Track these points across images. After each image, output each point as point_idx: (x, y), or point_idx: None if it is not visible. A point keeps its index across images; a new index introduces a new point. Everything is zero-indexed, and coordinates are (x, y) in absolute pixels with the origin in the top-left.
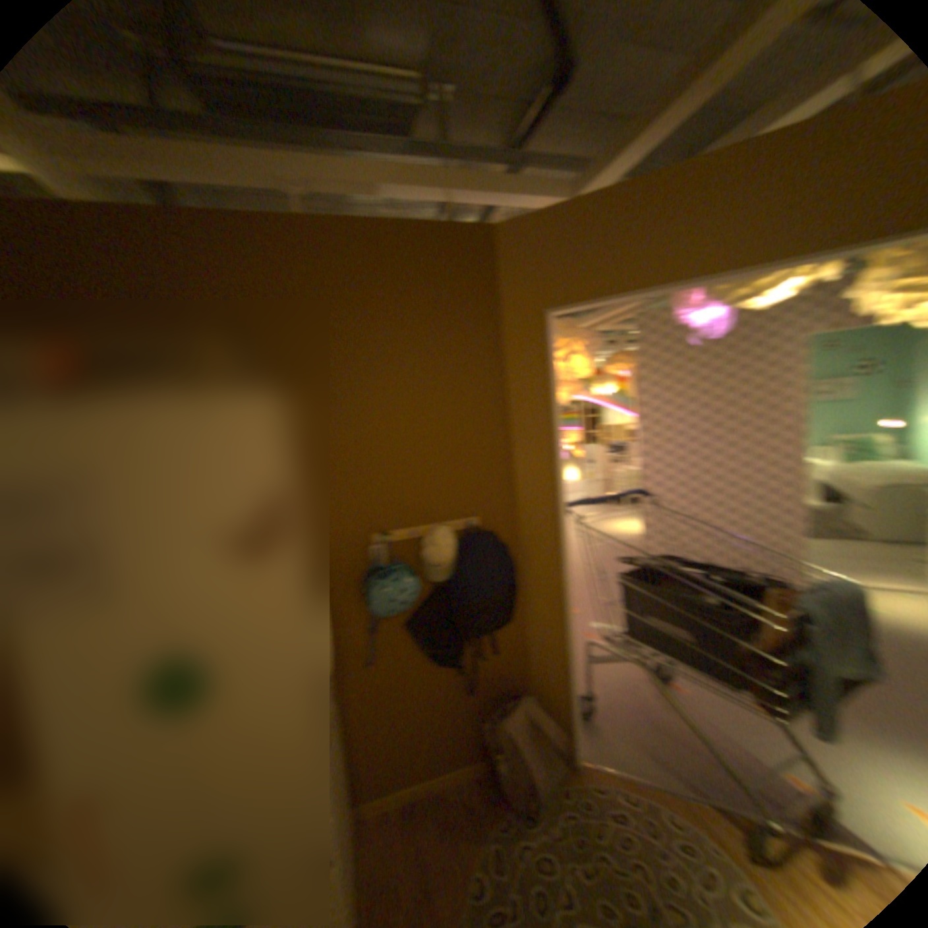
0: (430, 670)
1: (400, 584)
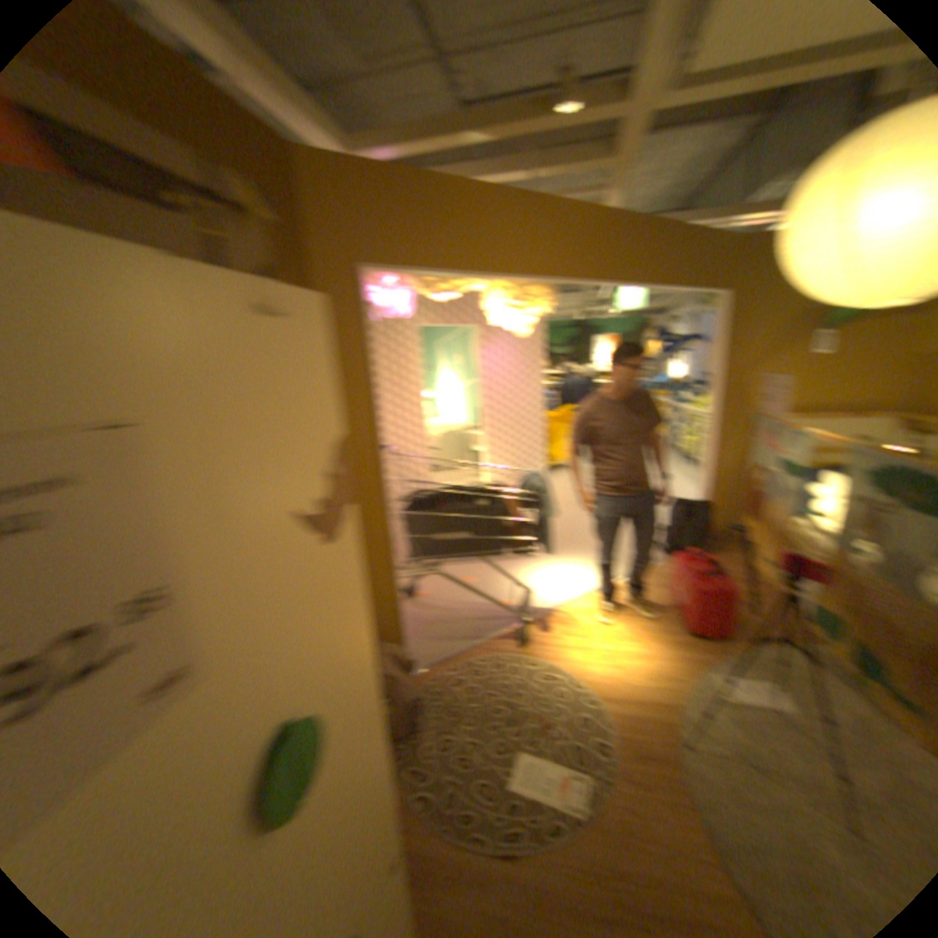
0: None
1: None
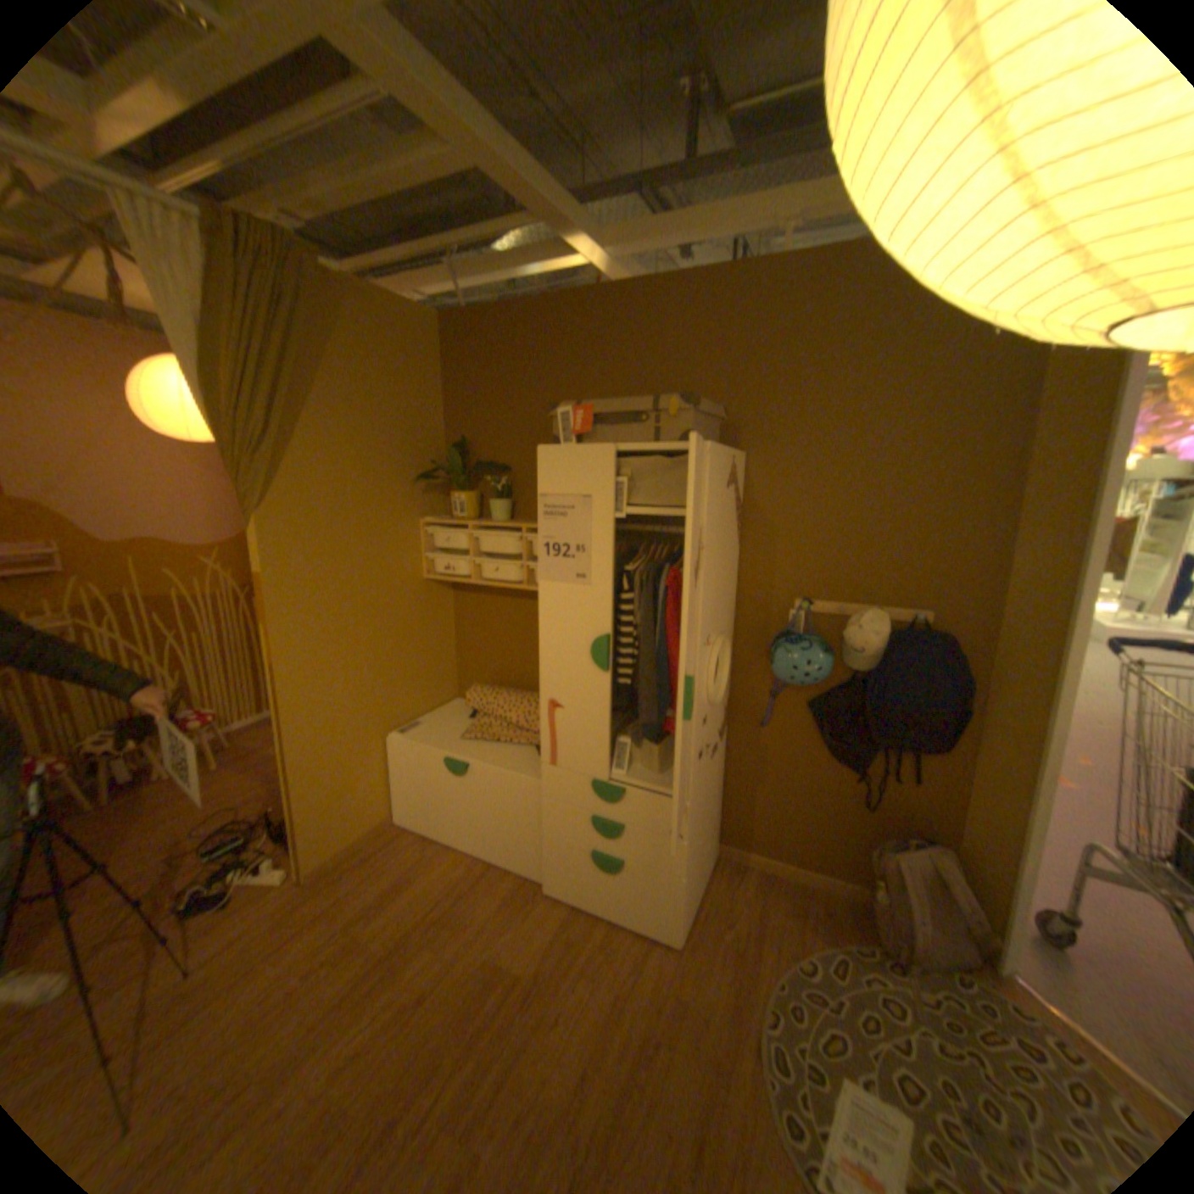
0: (831, 764)
1: (812, 656)
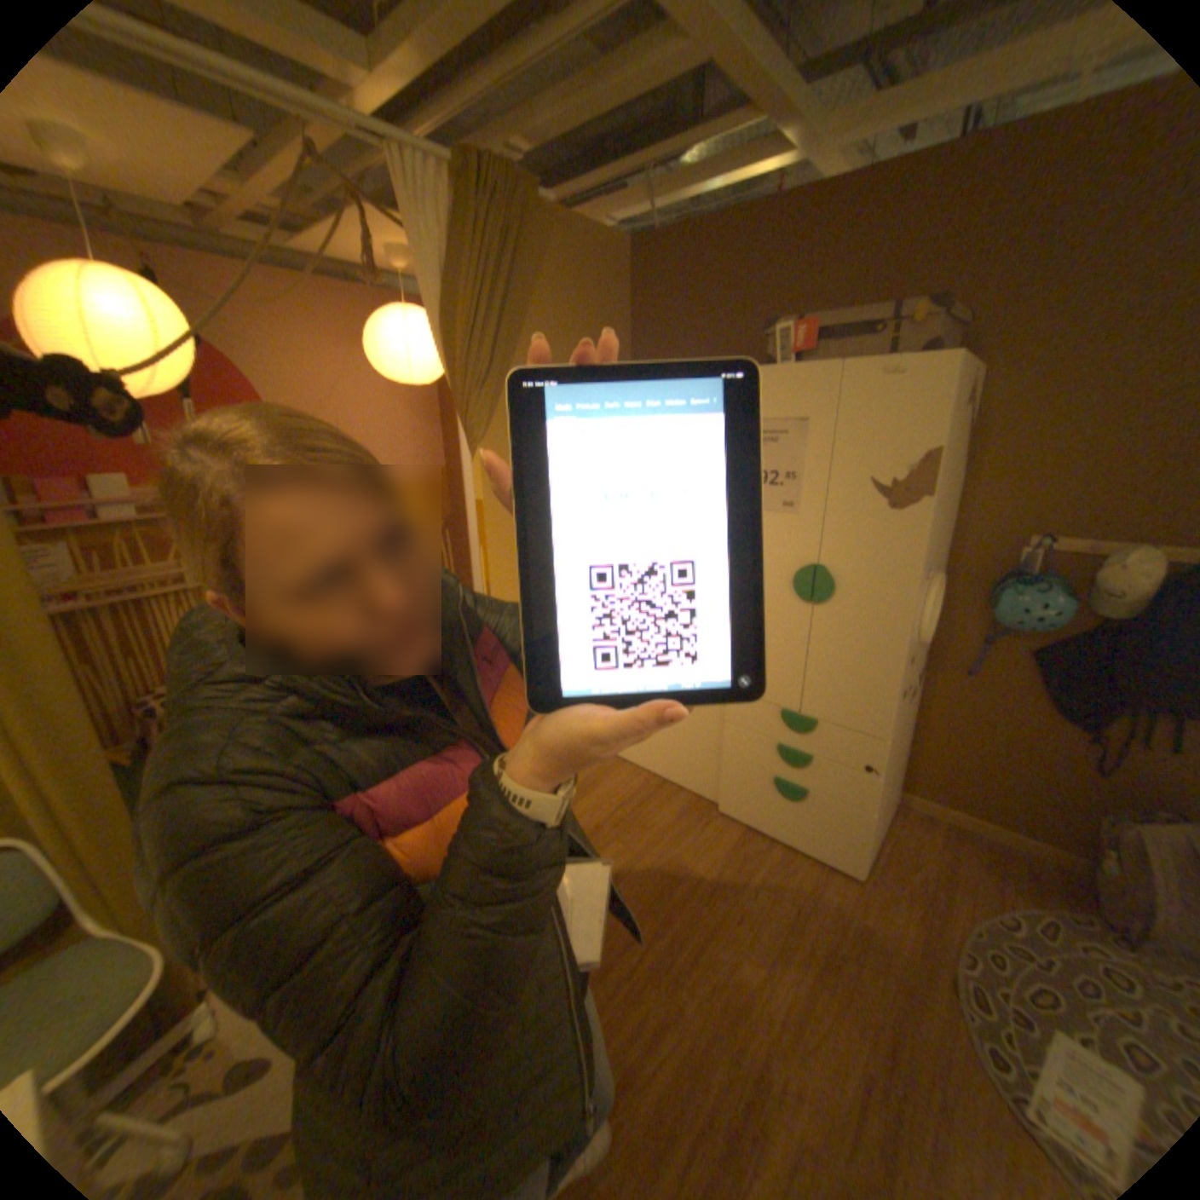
0: (1055, 721)
1: (1050, 599)
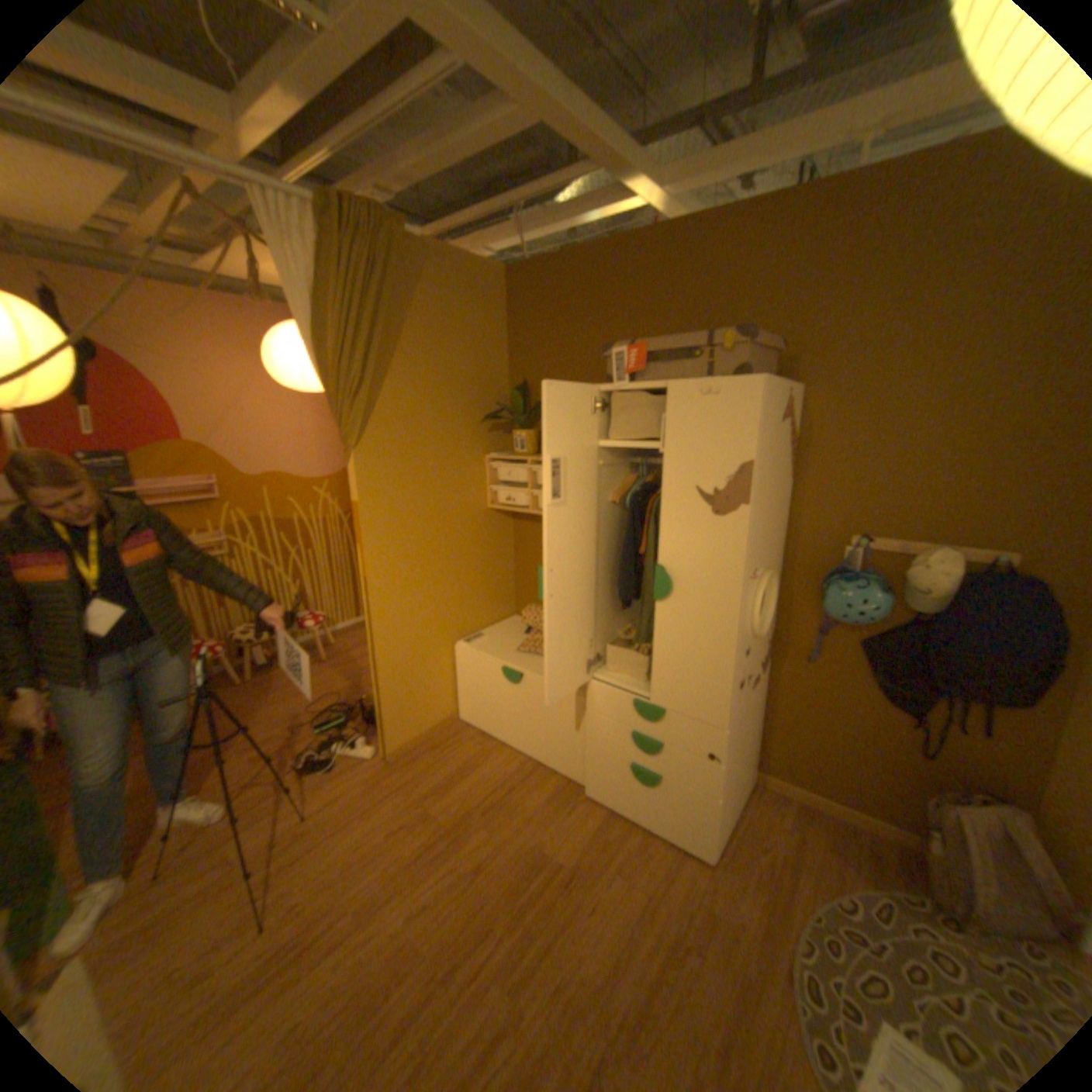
0: (885, 705)
1: (869, 594)
